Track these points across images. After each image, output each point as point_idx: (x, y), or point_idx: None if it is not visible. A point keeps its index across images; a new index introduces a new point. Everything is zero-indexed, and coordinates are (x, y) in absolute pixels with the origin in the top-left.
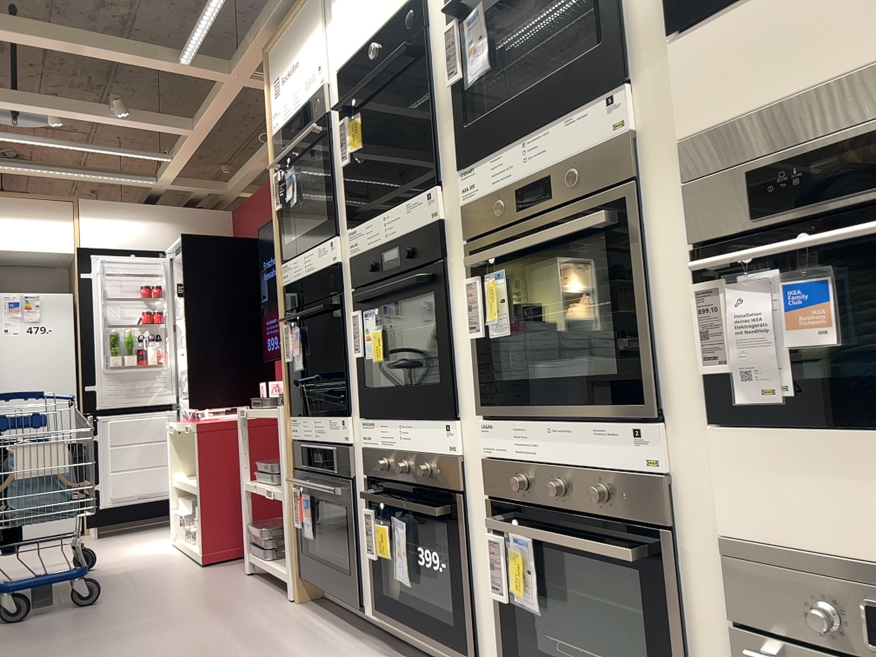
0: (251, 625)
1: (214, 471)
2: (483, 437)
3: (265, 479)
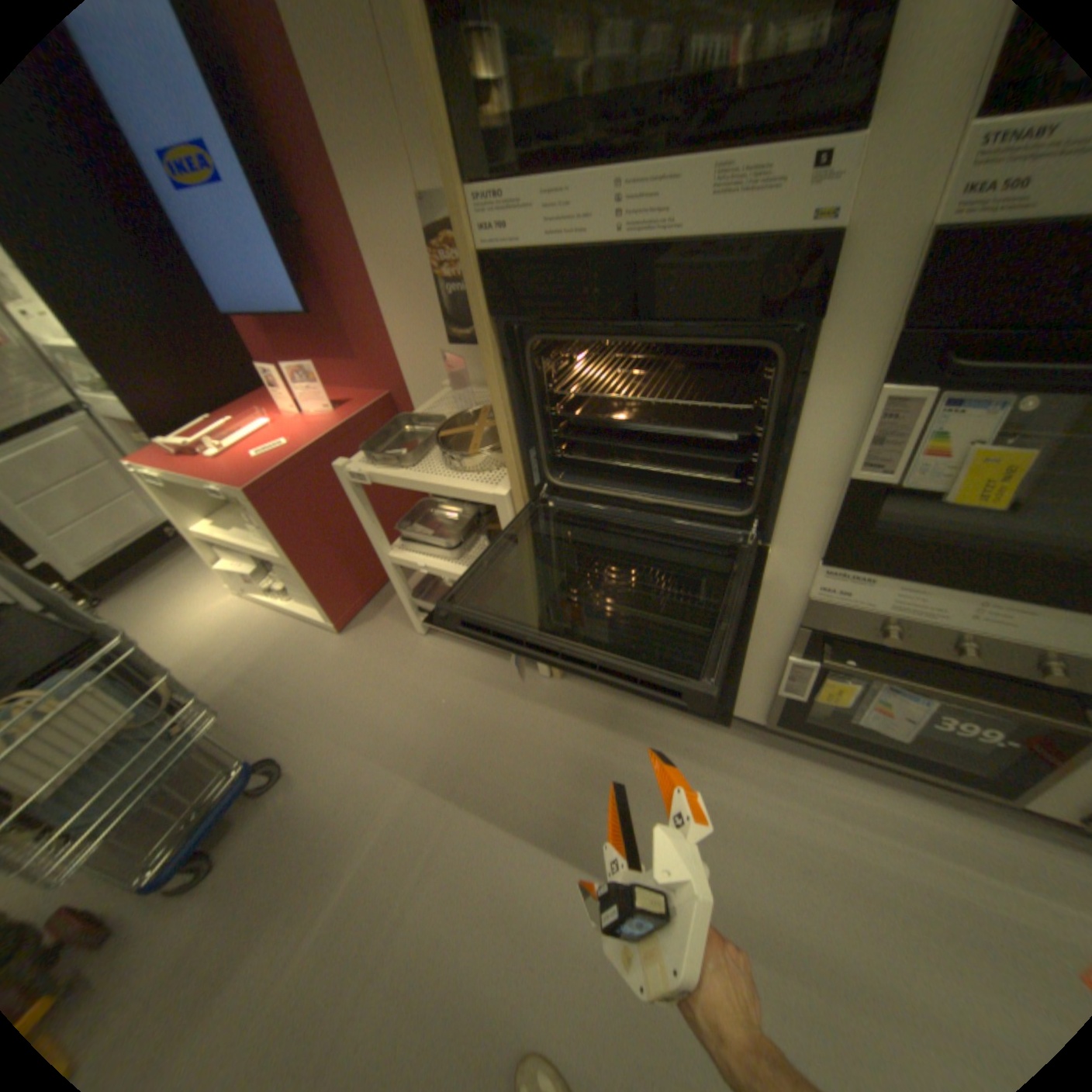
0: (560, 746)
1: (300, 535)
2: None
3: (423, 545)
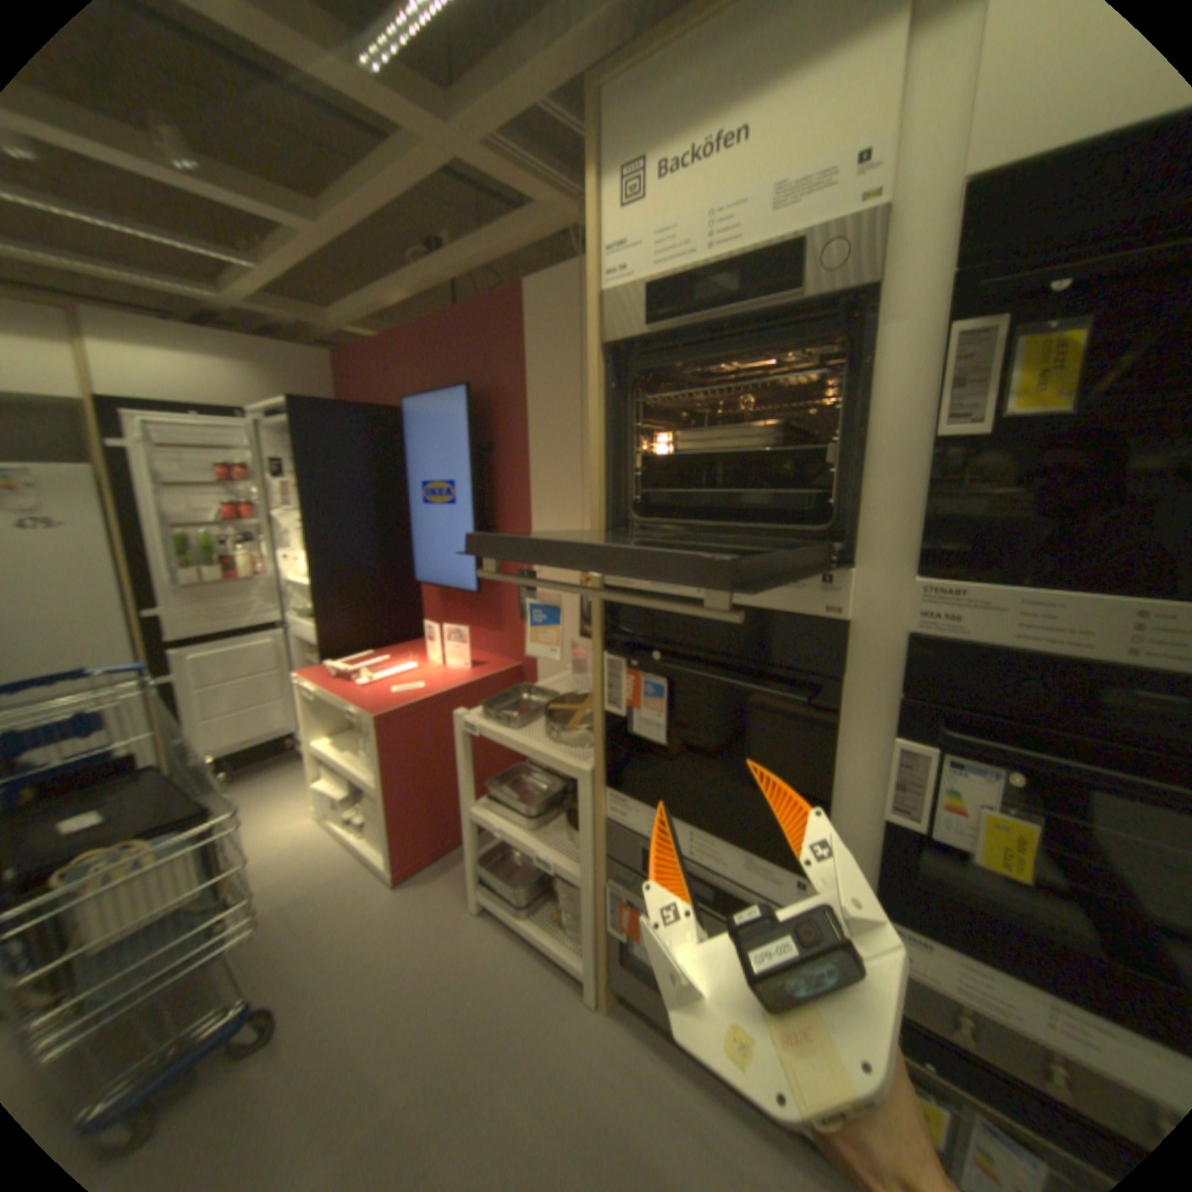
0: (584, 1111)
1: (402, 771)
2: None
3: (506, 809)
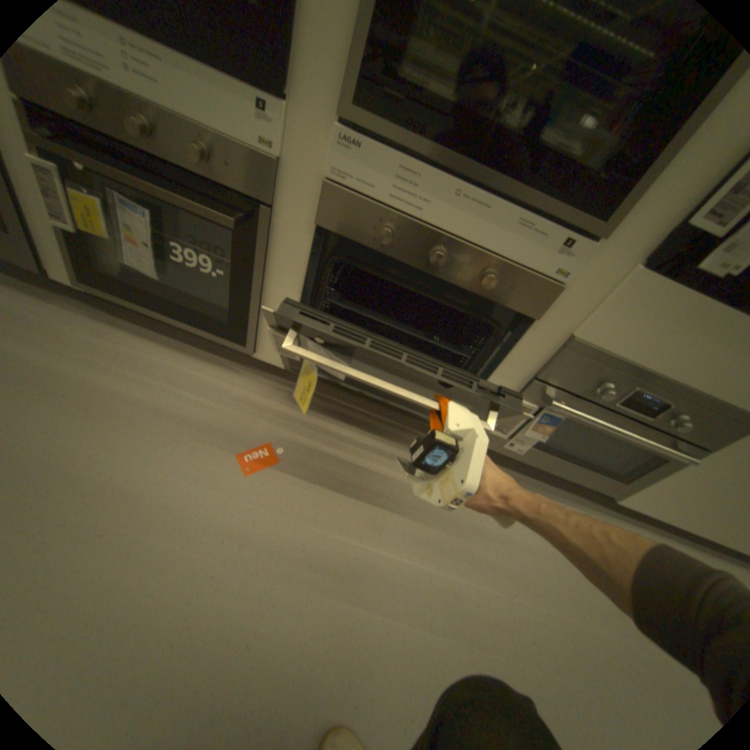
0: None
1: None
2: (333, 148)
3: None
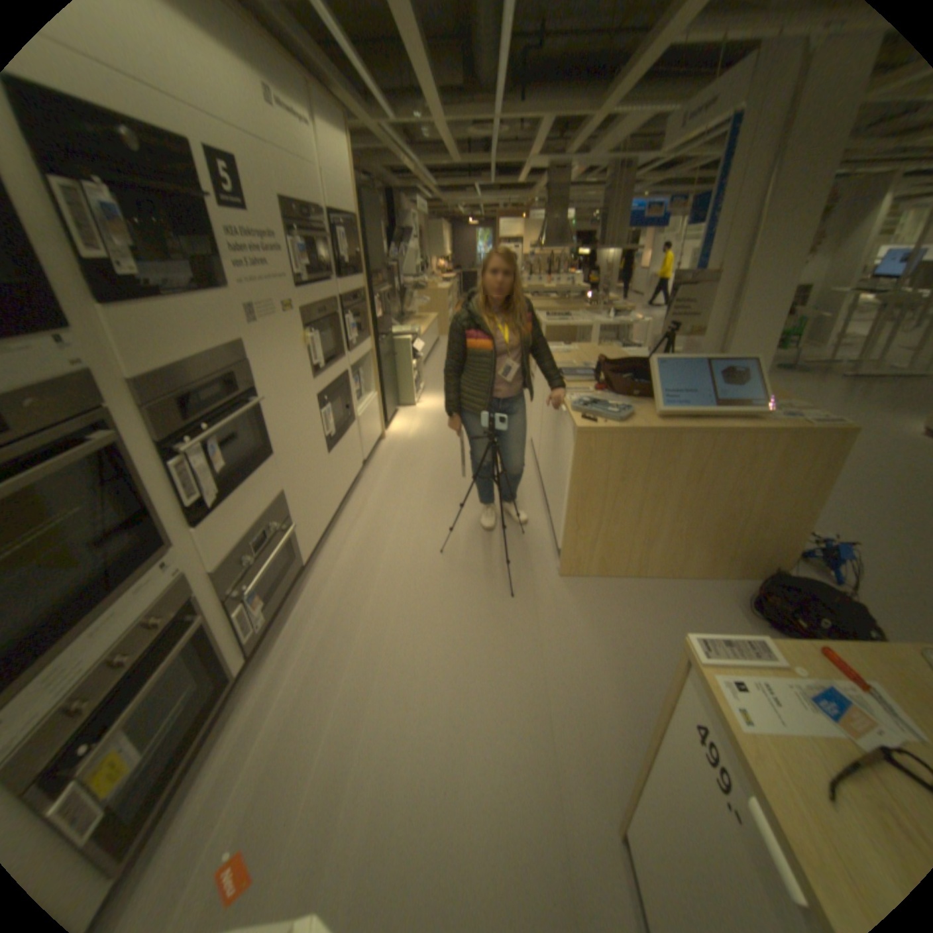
0: None
1: None
2: None
3: None
